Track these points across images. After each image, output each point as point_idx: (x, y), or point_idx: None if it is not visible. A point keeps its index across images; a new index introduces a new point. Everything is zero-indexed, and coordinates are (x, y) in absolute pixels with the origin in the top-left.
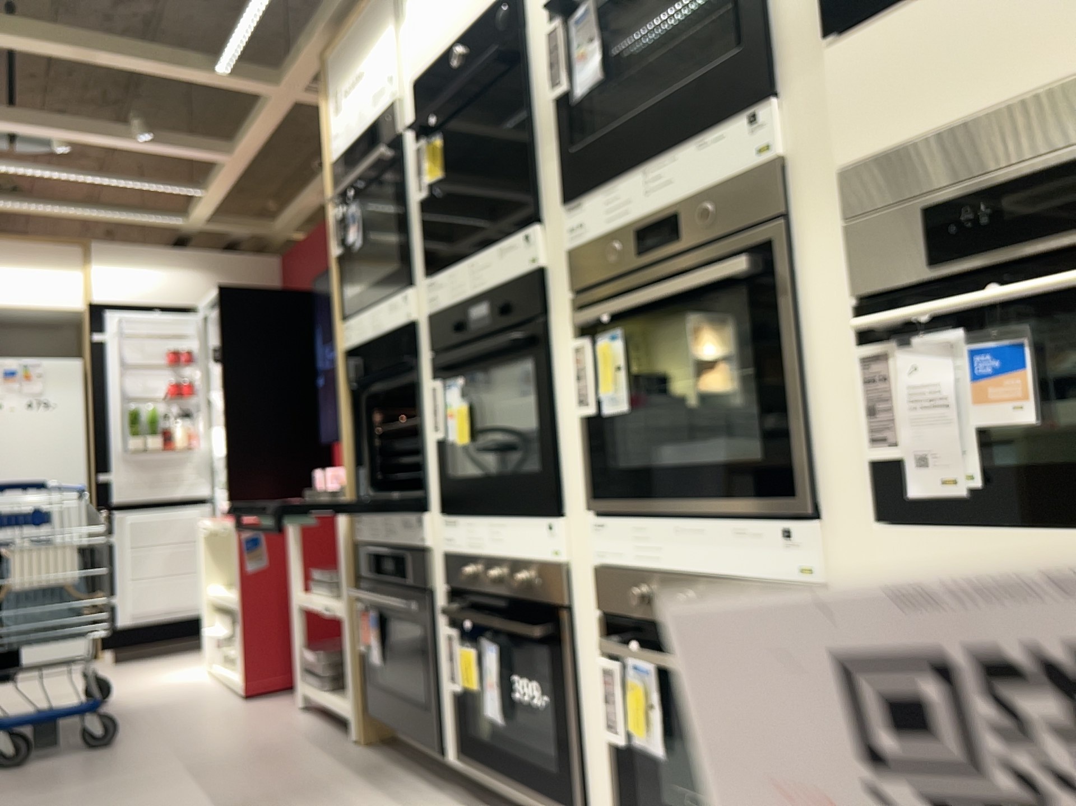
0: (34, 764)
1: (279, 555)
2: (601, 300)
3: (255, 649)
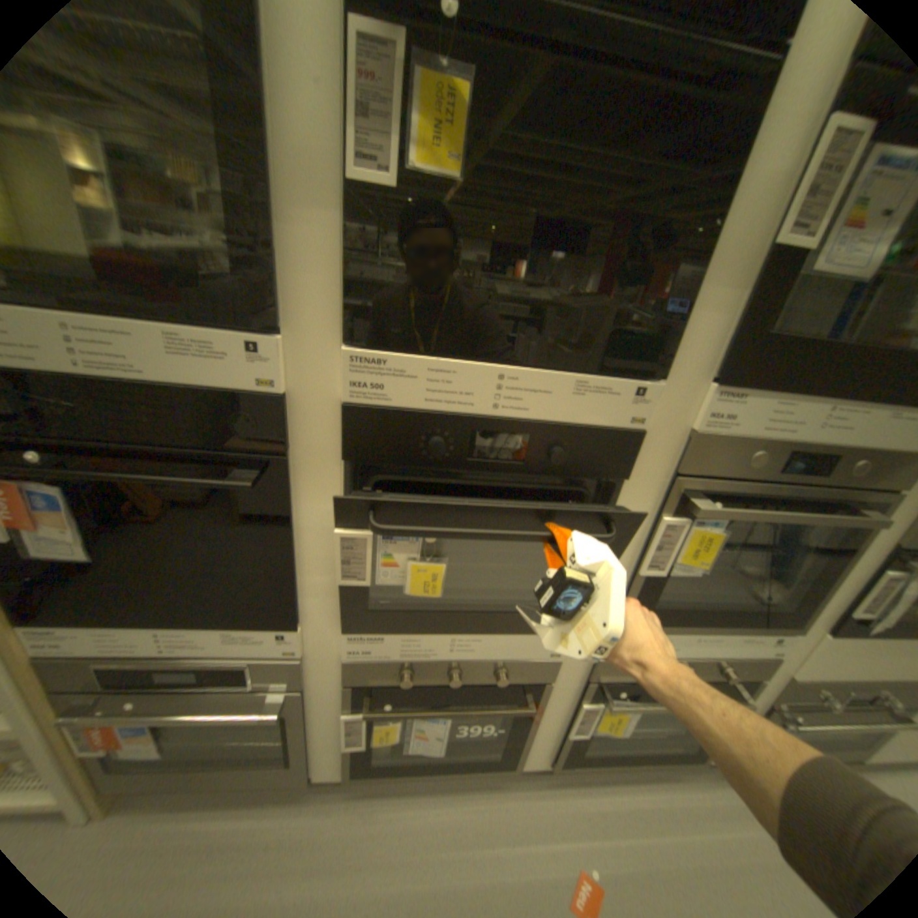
0: None
1: None
2: (715, 491)
3: None
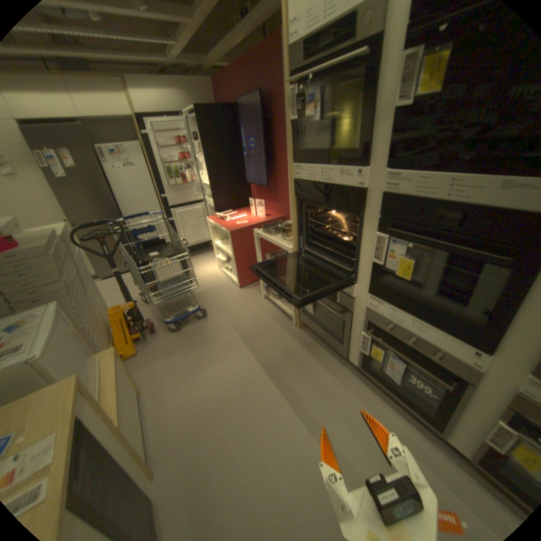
0: (184, 328)
1: (246, 241)
2: None
3: (242, 274)
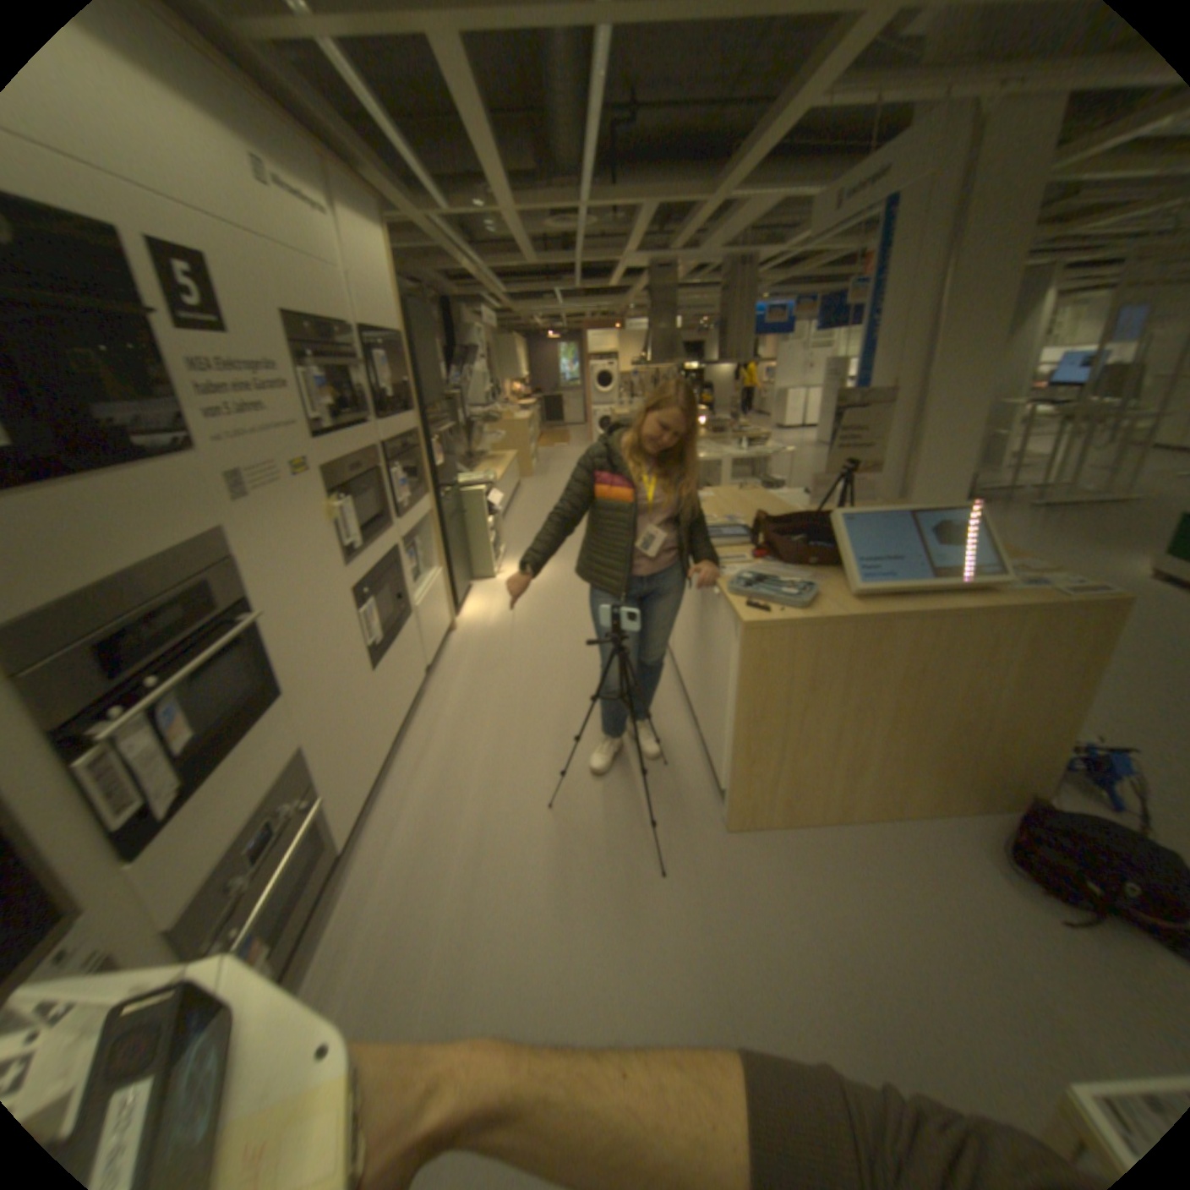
0: None
1: None
2: None
3: None
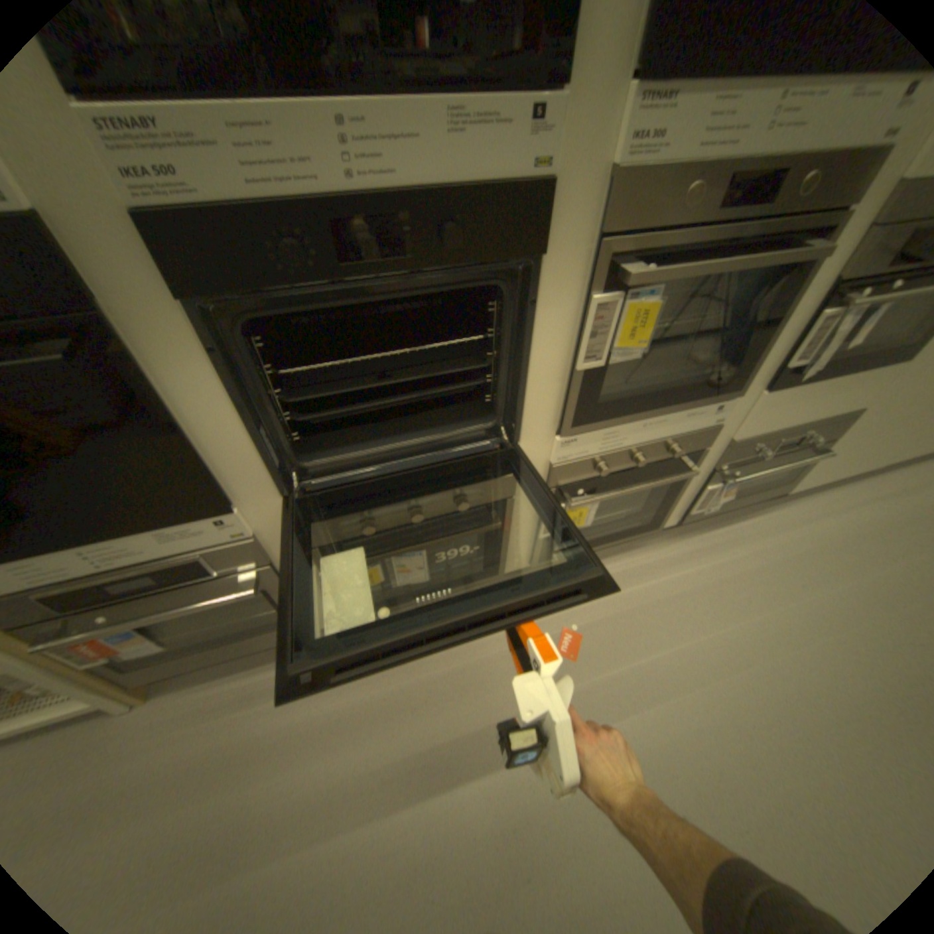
0: None
1: None
2: (646, 250)
3: None
